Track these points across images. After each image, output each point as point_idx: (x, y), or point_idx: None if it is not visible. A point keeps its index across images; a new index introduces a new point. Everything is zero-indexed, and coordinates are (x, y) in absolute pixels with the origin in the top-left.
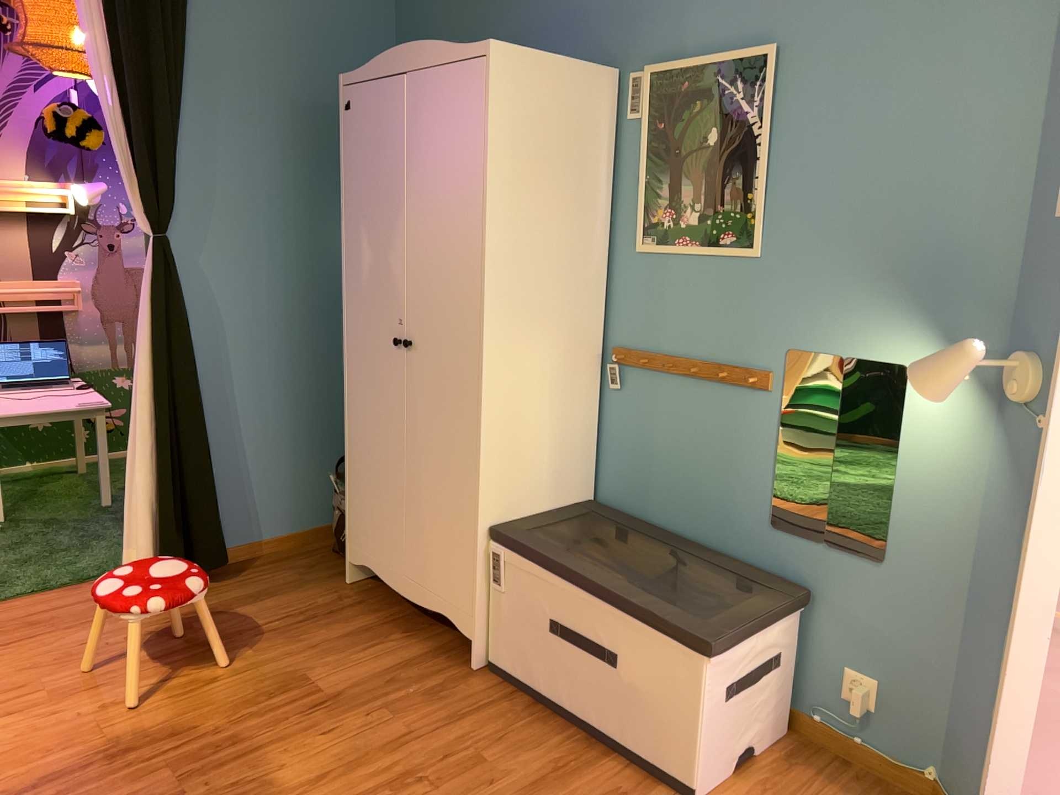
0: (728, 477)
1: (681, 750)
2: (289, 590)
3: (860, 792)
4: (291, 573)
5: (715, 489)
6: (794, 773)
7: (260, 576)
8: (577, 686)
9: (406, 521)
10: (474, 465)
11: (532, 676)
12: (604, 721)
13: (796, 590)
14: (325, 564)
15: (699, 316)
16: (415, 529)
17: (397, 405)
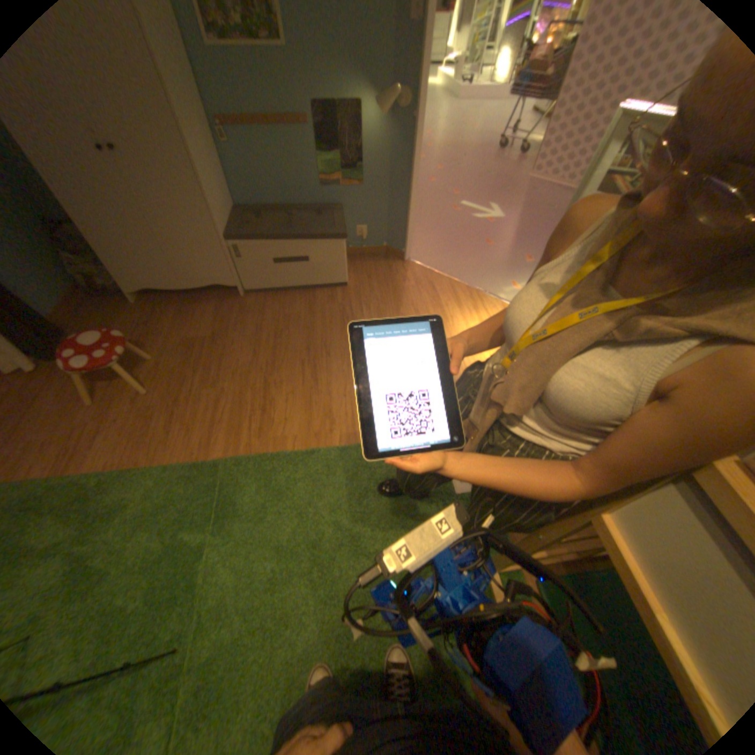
0: (297, 170)
1: (339, 273)
2: (111, 322)
3: (372, 259)
4: (94, 316)
5: (293, 178)
6: (356, 264)
7: (82, 327)
8: (291, 276)
9: (164, 254)
10: (207, 207)
11: (269, 283)
12: (307, 281)
13: (339, 206)
14: (103, 303)
15: (260, 87)
16: (166, 256)
17: (123, 191)
